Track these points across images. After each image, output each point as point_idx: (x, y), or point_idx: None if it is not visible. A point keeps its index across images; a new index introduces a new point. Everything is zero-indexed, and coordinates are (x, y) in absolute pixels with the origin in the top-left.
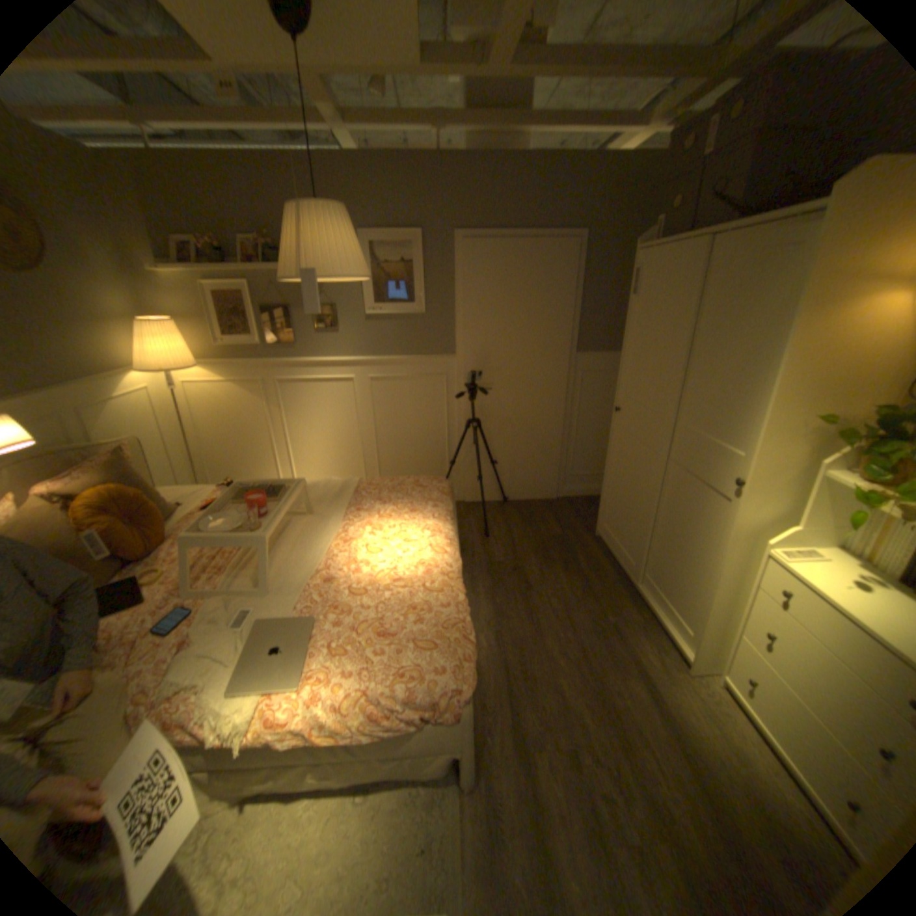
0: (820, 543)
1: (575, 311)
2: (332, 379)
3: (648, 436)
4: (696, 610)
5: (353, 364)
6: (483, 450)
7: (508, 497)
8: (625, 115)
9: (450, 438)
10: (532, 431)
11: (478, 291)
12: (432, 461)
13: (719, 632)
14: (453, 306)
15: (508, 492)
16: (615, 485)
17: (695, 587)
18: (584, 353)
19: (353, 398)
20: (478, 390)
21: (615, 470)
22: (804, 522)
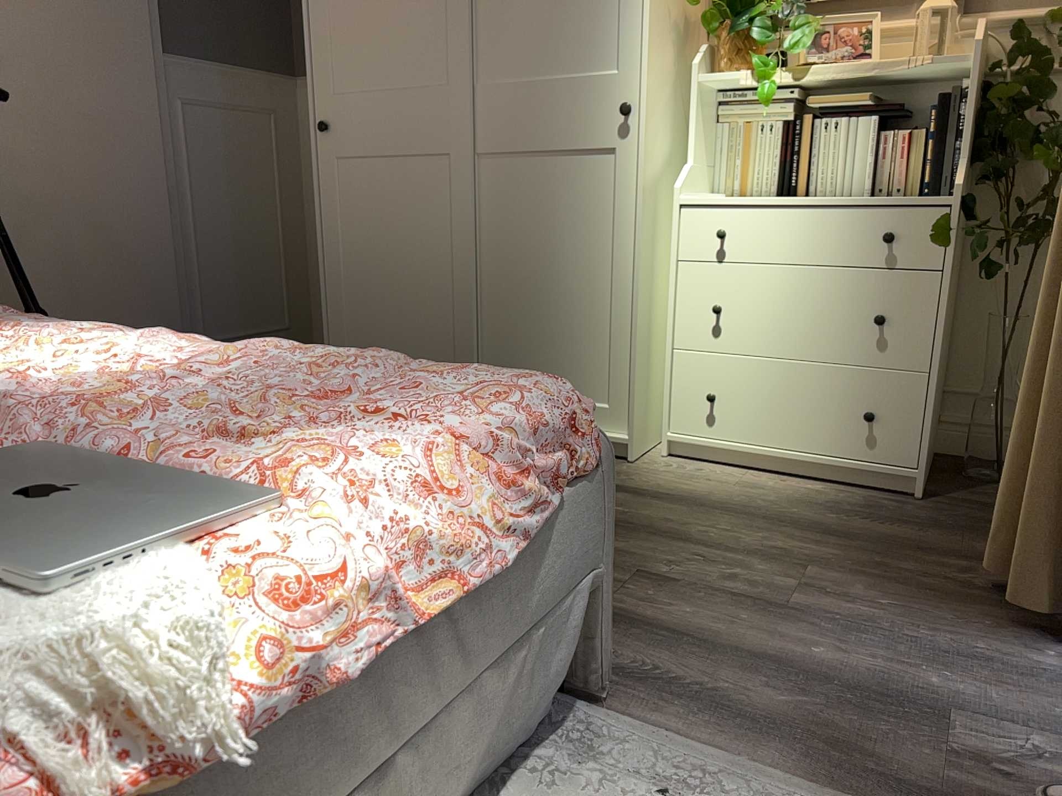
0: (701, 188)
1: None
2: None
3: (418, 136)
4: (599, 362)
5: None
6: None
7: None
8: None
9: None
10: (109, 231)
11: None
12: None
13: (645, 366)
14: None
15: None
16: (354, 278)
17: (588, 328)
18: (181, 57)
19: None
20: None
21: (346, 247)
22: (677, 169)
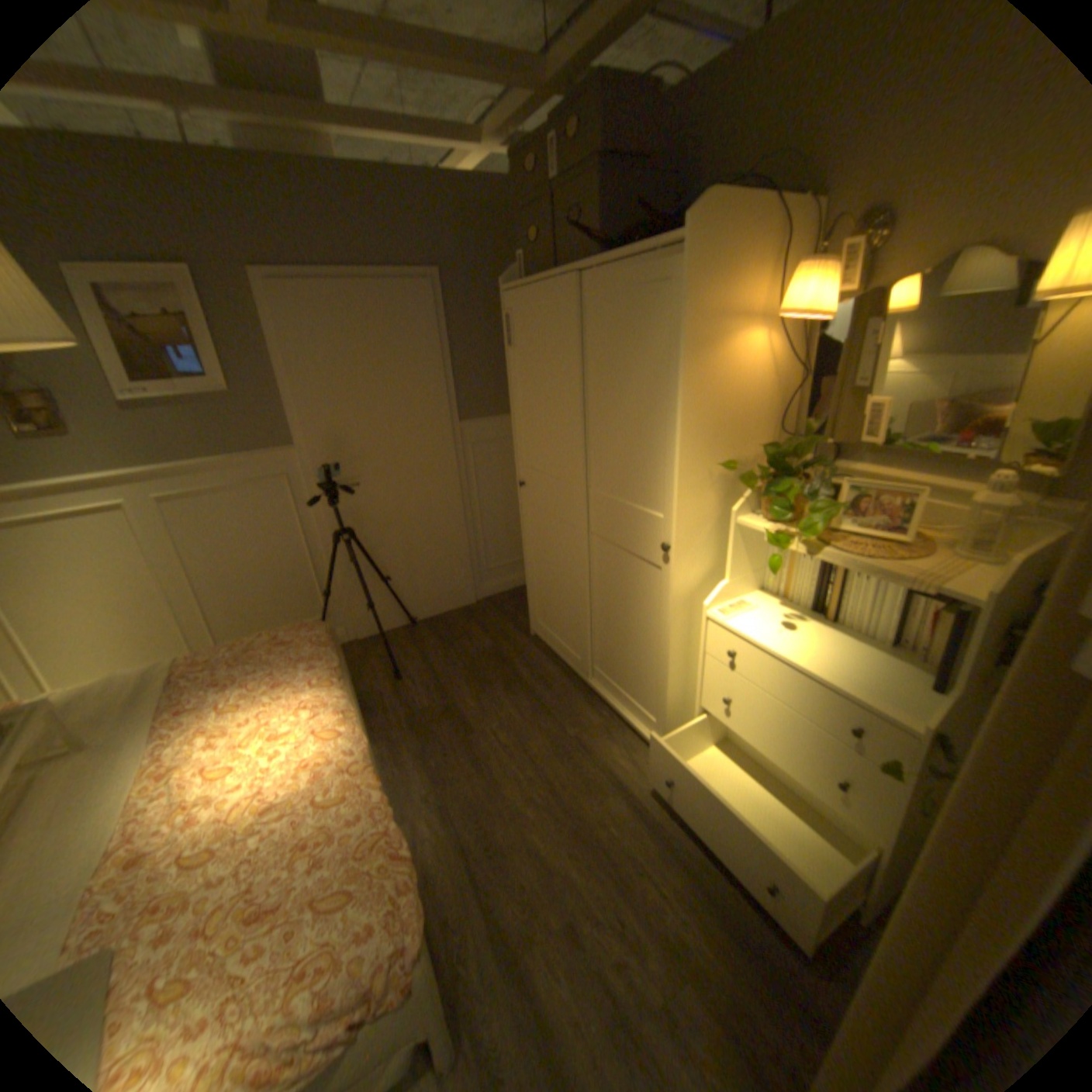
0: (744, 592)
1: (446, 371)
2: (79, 511)
3: (561, 511)
4: (651, 694)
5: (115, 481)
6: (367, 565)
7: (416, 617)
8: (451, 127)
9: (315, 560)
10: (427, 527)
11: (306, 352)
12: (294, 598)
13: (678, 711)
14: (272, 376)
15: (415, 611)
16: (538, 573)
17: (646, 670)
18: (469, 421)
19: (131, 534)
20: (340, 487)
21: (535, 555)
22: (726, 574)
